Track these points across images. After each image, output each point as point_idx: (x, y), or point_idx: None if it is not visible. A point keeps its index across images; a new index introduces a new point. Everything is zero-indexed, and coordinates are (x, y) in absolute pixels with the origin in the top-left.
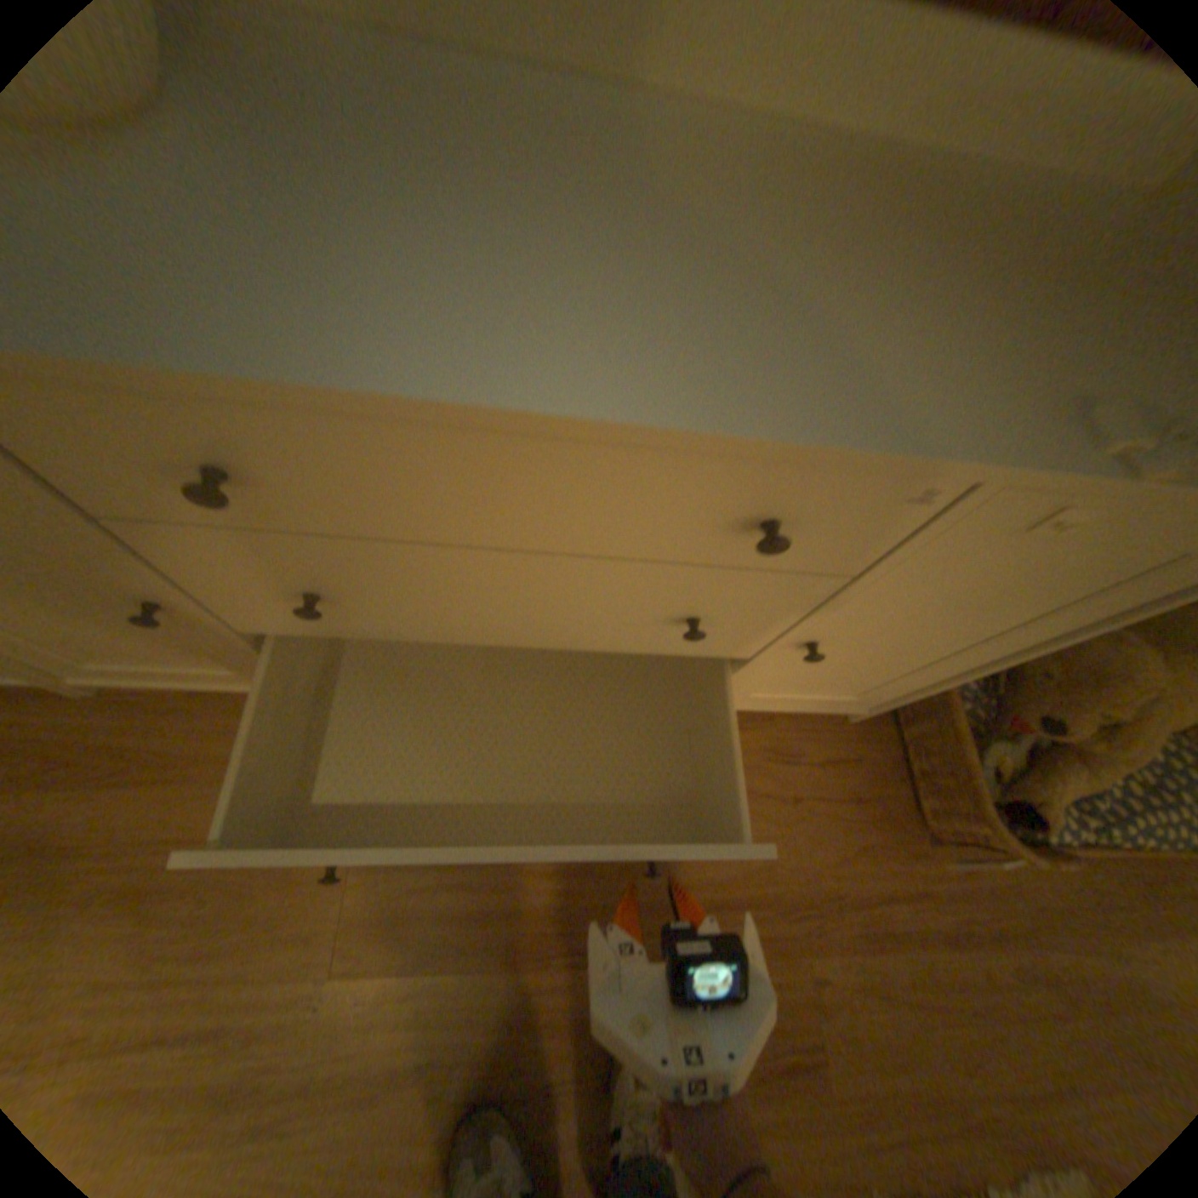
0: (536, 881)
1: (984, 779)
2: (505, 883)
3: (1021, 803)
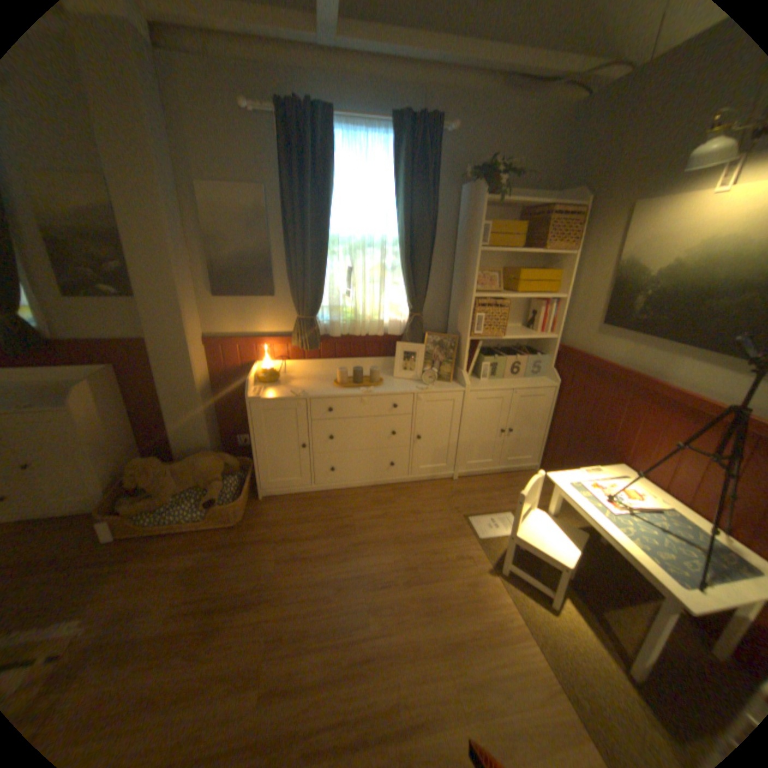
0: None
1: (112, 510)
2: None
3: (118, 513)
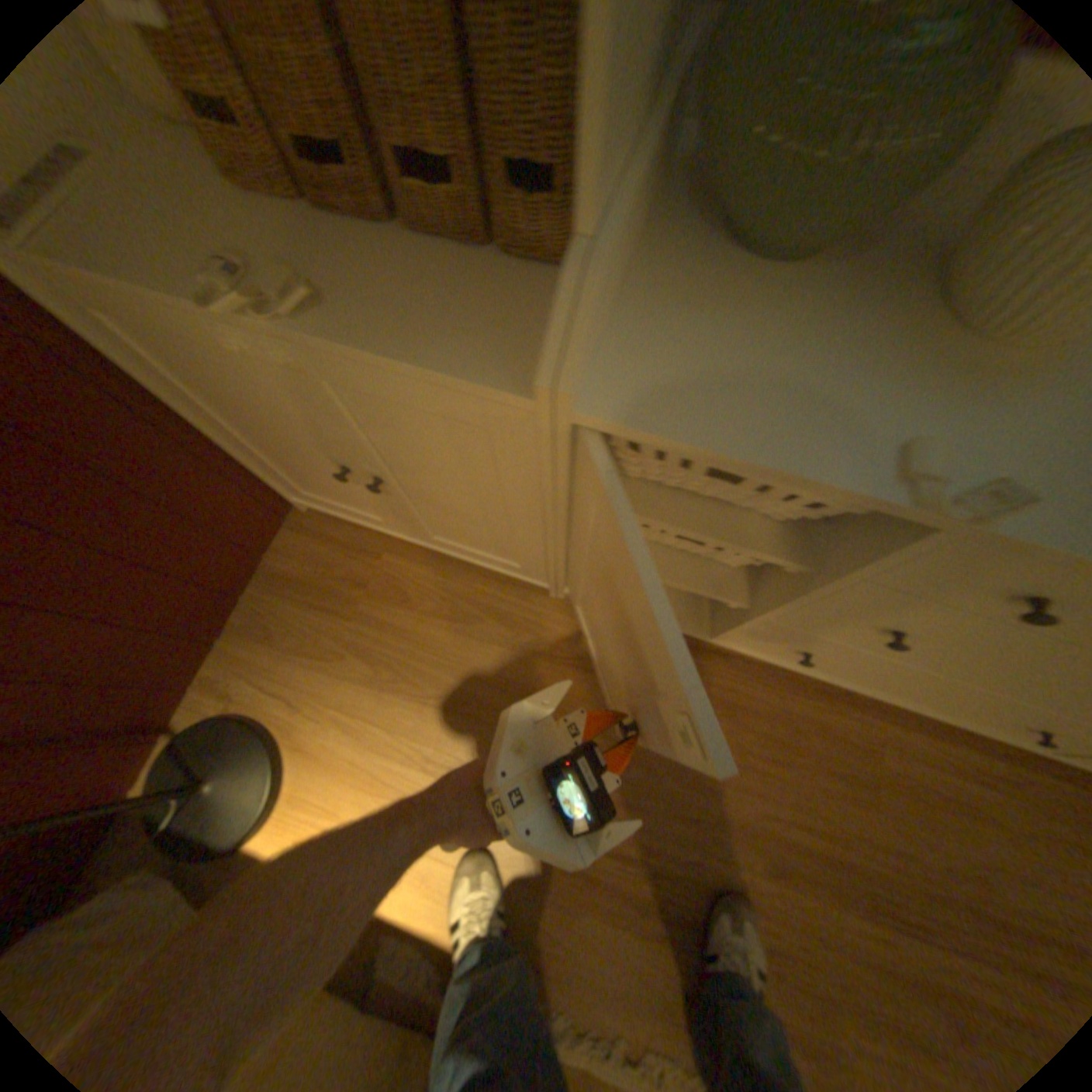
0: (873, 850)
1: None
2: (847, 841)
3: None
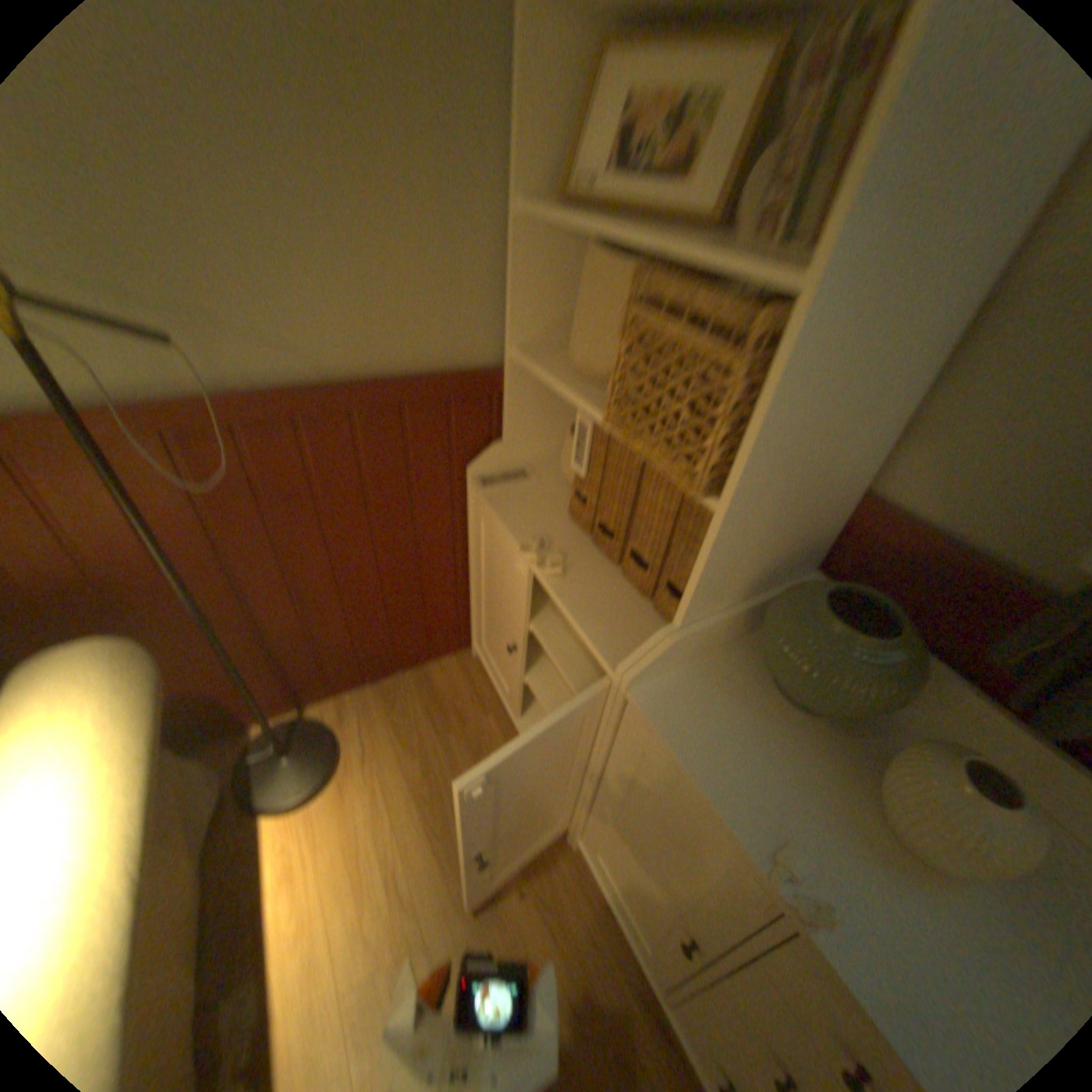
0: None
1: None
2: None
3: None
